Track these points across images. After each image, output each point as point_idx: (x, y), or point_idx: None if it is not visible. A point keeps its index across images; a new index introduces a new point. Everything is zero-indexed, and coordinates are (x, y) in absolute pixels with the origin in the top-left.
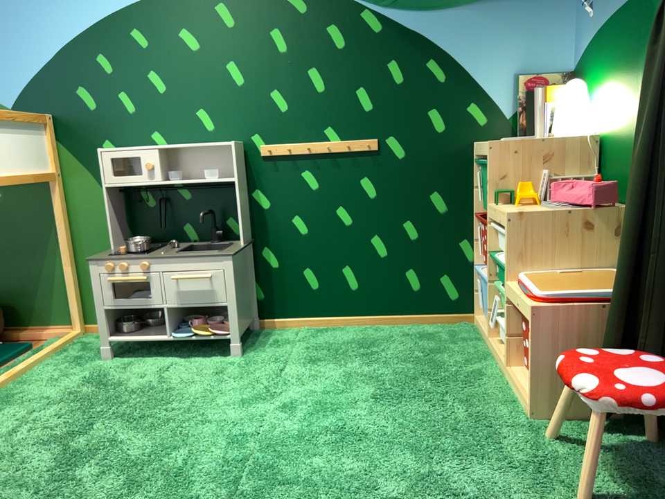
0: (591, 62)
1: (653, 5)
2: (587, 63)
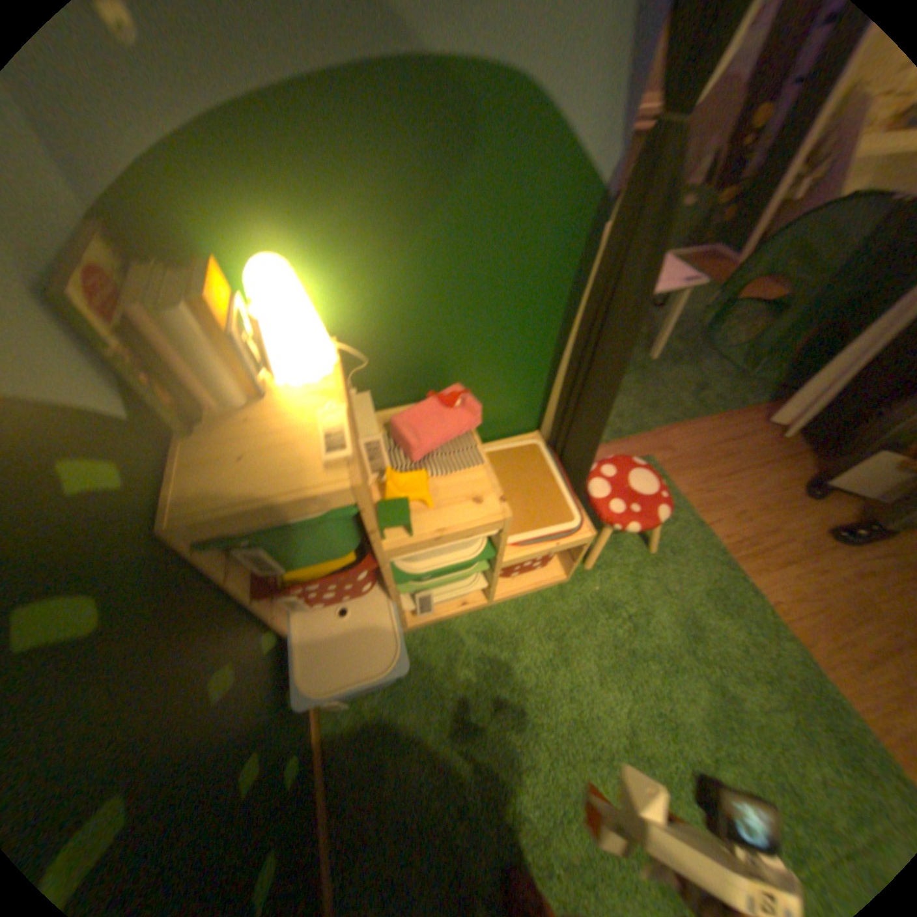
0: (212, 192)
1: (469, 103)
2: (189, 194)
